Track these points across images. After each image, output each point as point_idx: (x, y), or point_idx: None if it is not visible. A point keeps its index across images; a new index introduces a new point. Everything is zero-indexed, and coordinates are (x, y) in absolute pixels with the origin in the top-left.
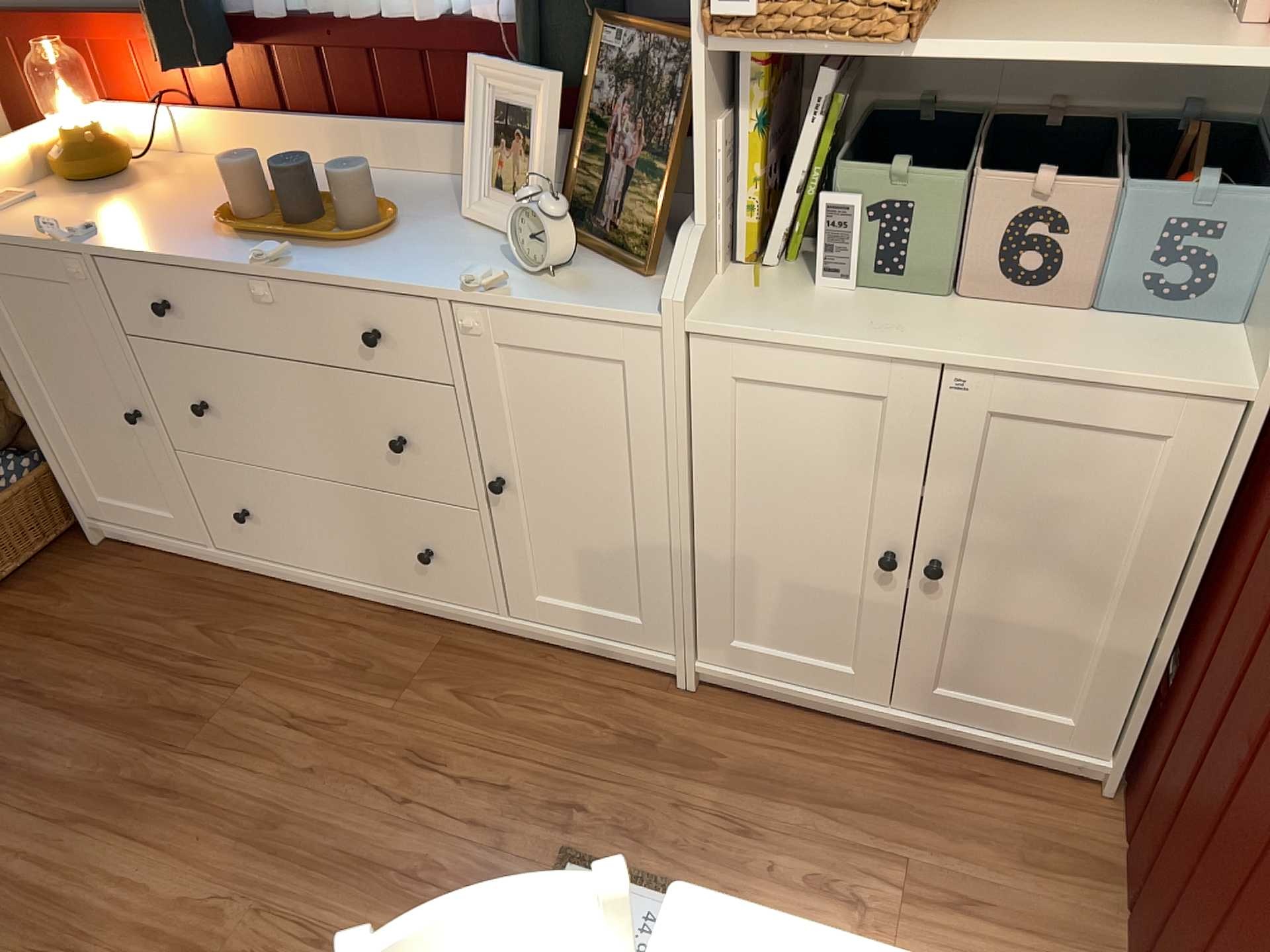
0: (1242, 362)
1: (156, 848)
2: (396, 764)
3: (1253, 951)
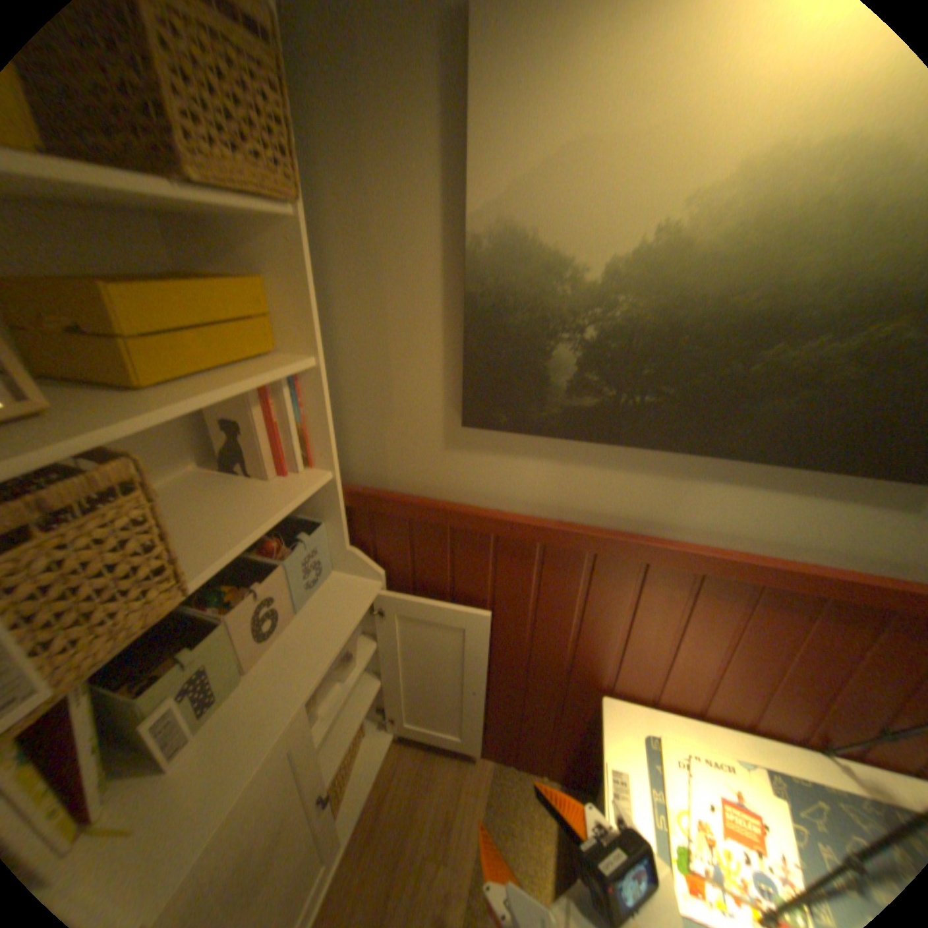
0: (364, 576)
1: None
2: None
3: (555, 691)
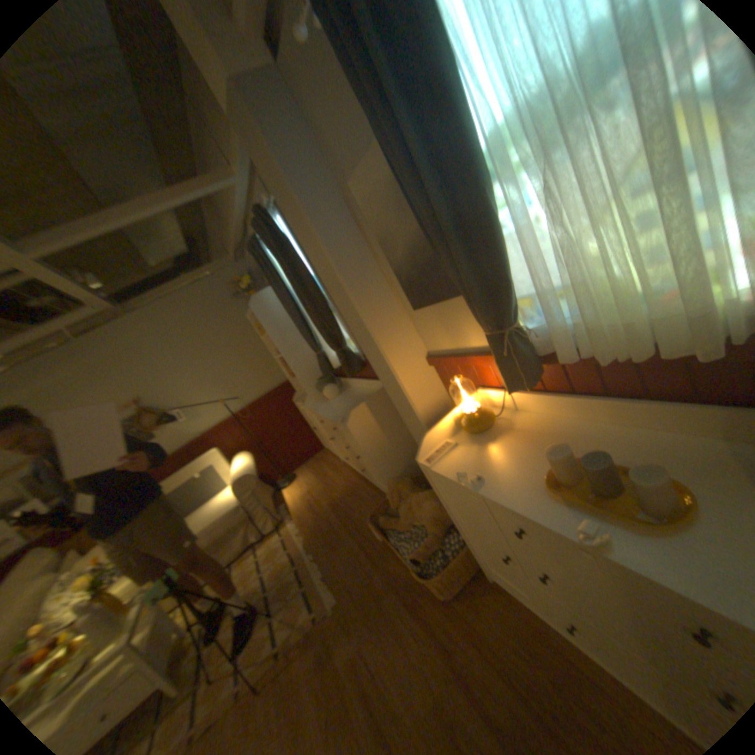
0: None
1: None
2: None
3: None
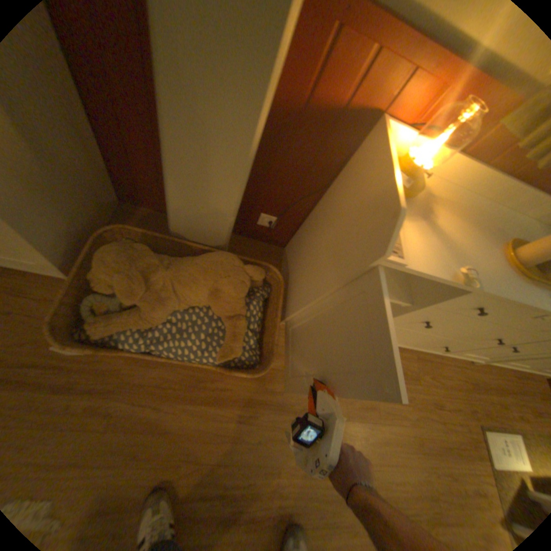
0: None
1: (399, 471)
2: (435, 413)
3: None
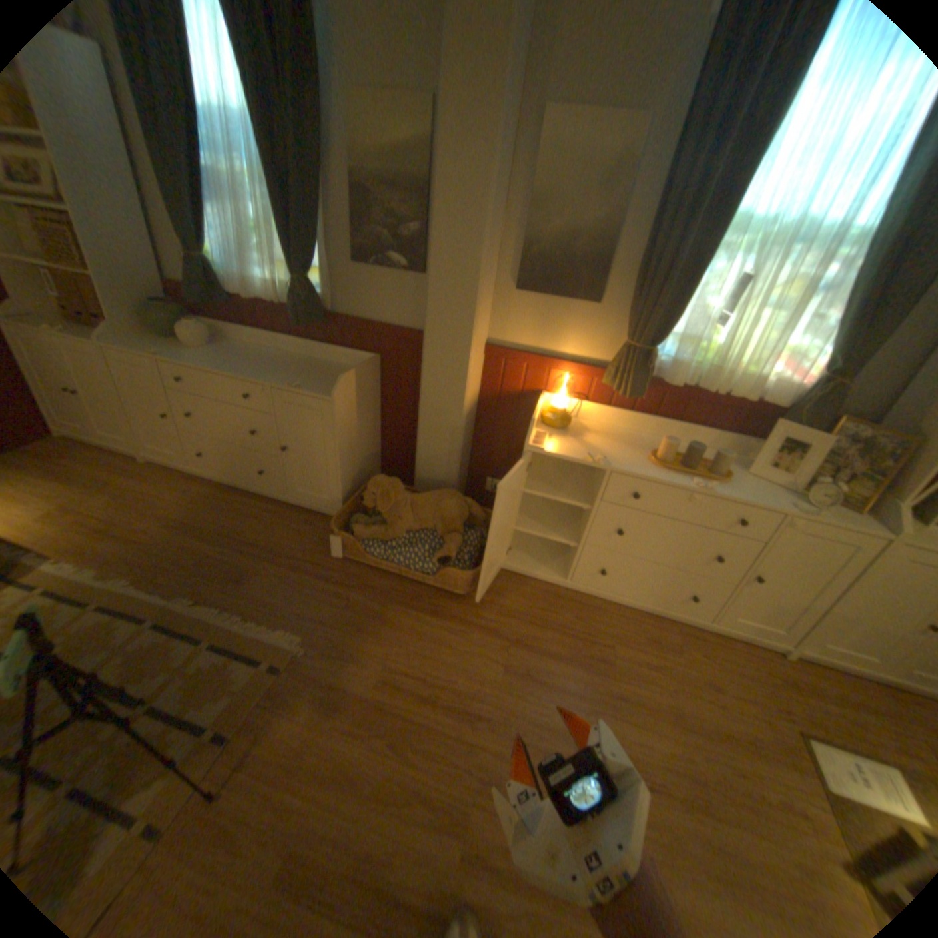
0: None
1: (639, 732)
2: (706, 693)
3: None
